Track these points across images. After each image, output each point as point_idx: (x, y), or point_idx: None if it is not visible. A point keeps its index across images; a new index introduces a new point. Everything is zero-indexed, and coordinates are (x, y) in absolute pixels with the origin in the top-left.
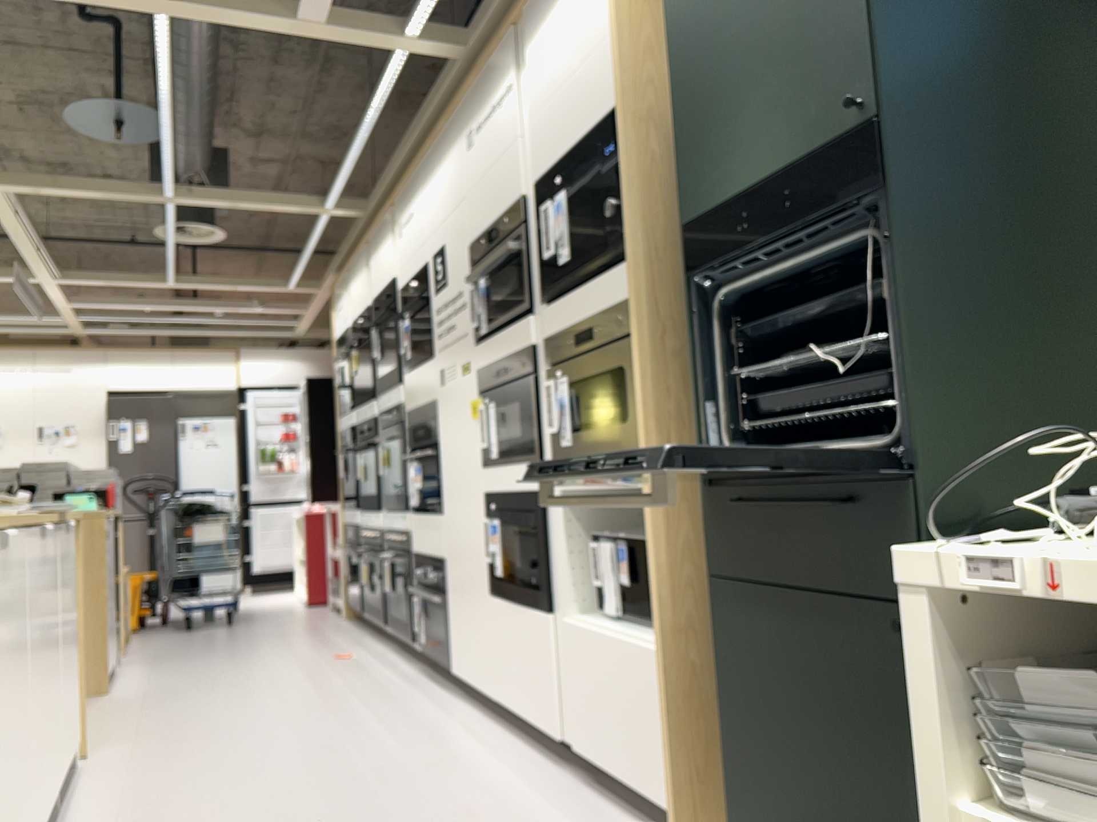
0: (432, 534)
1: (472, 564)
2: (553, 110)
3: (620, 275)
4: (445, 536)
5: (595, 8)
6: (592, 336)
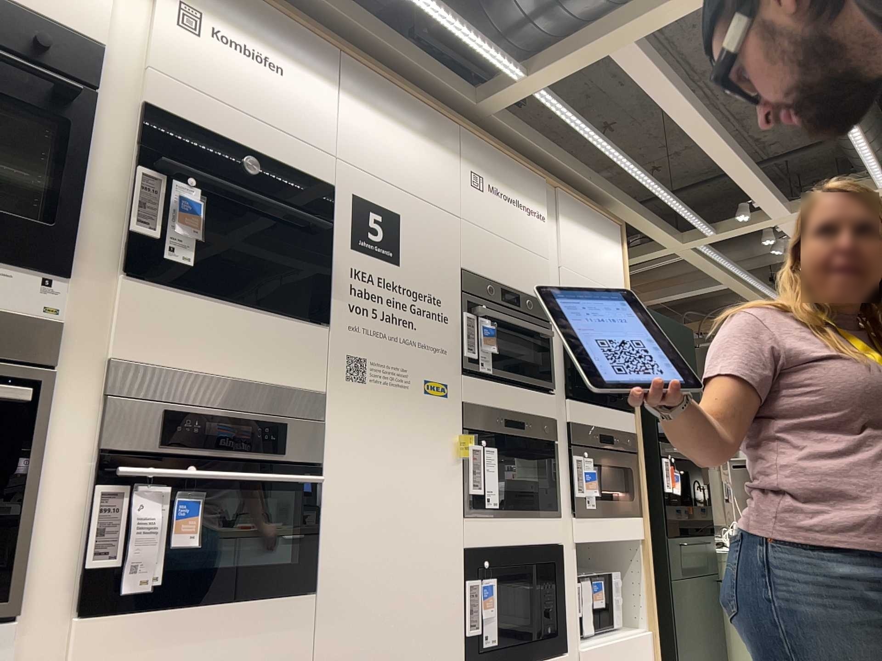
0: (250, 643)
1: (419, 652)
2: (582, 281)
3: (626, 416)
4: (319, 632)
5: (613, 269)
6: (610, 441)
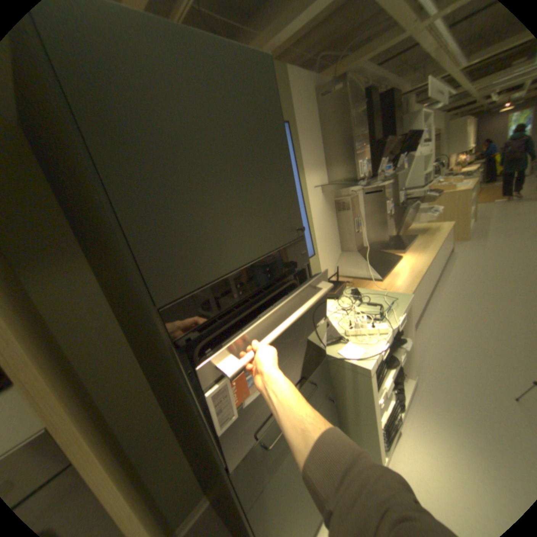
0: None
1: None
2: None
3: None
4: None
5: None
6: None
